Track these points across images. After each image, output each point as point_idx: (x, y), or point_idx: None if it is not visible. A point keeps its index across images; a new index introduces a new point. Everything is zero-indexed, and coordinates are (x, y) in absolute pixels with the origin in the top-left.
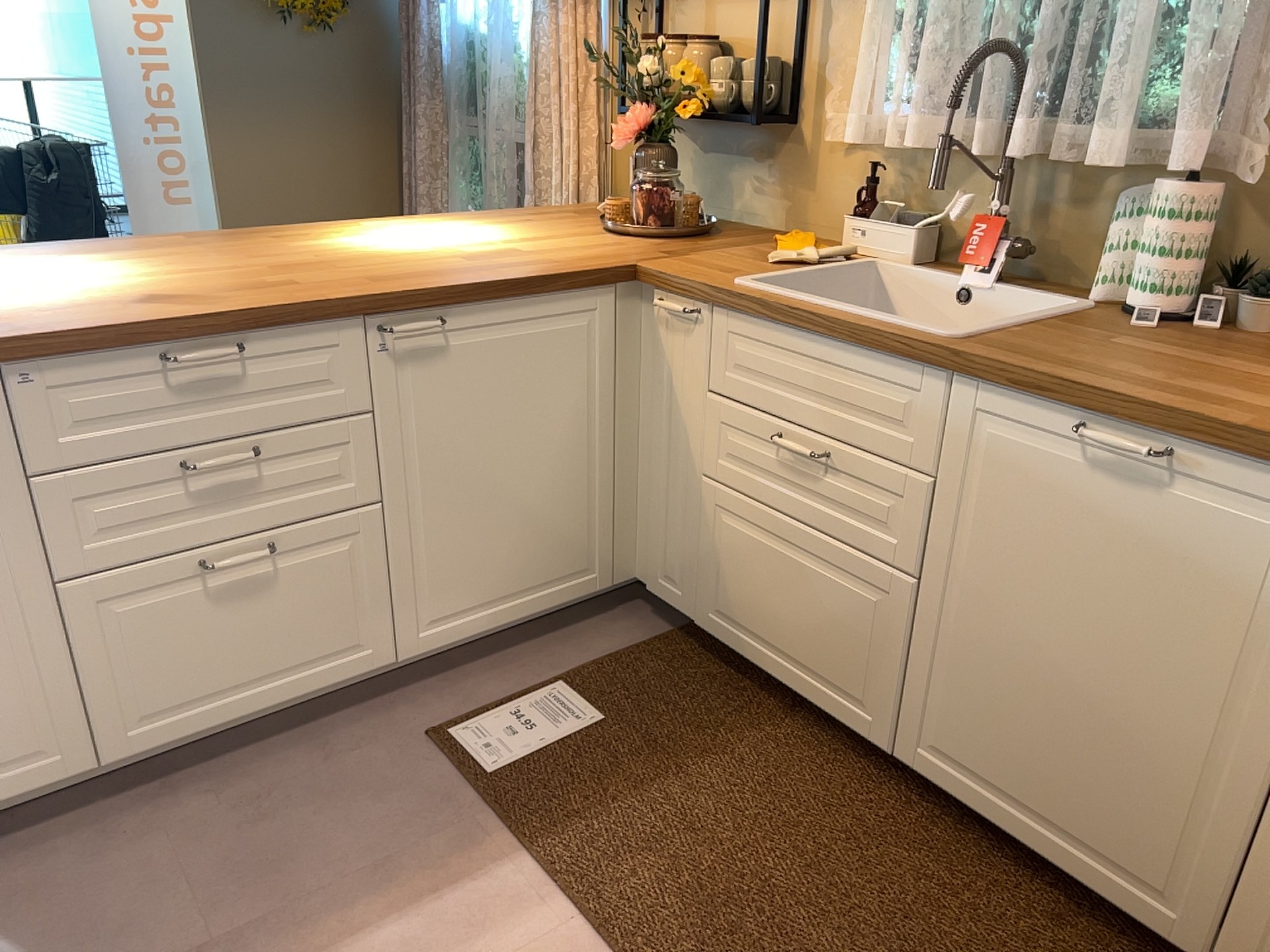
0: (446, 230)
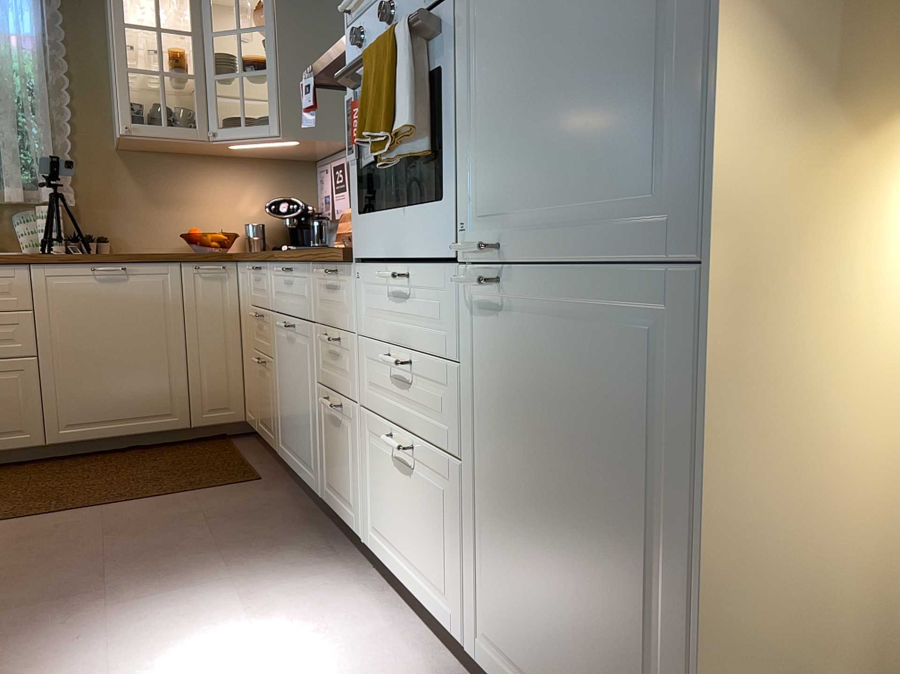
0: None
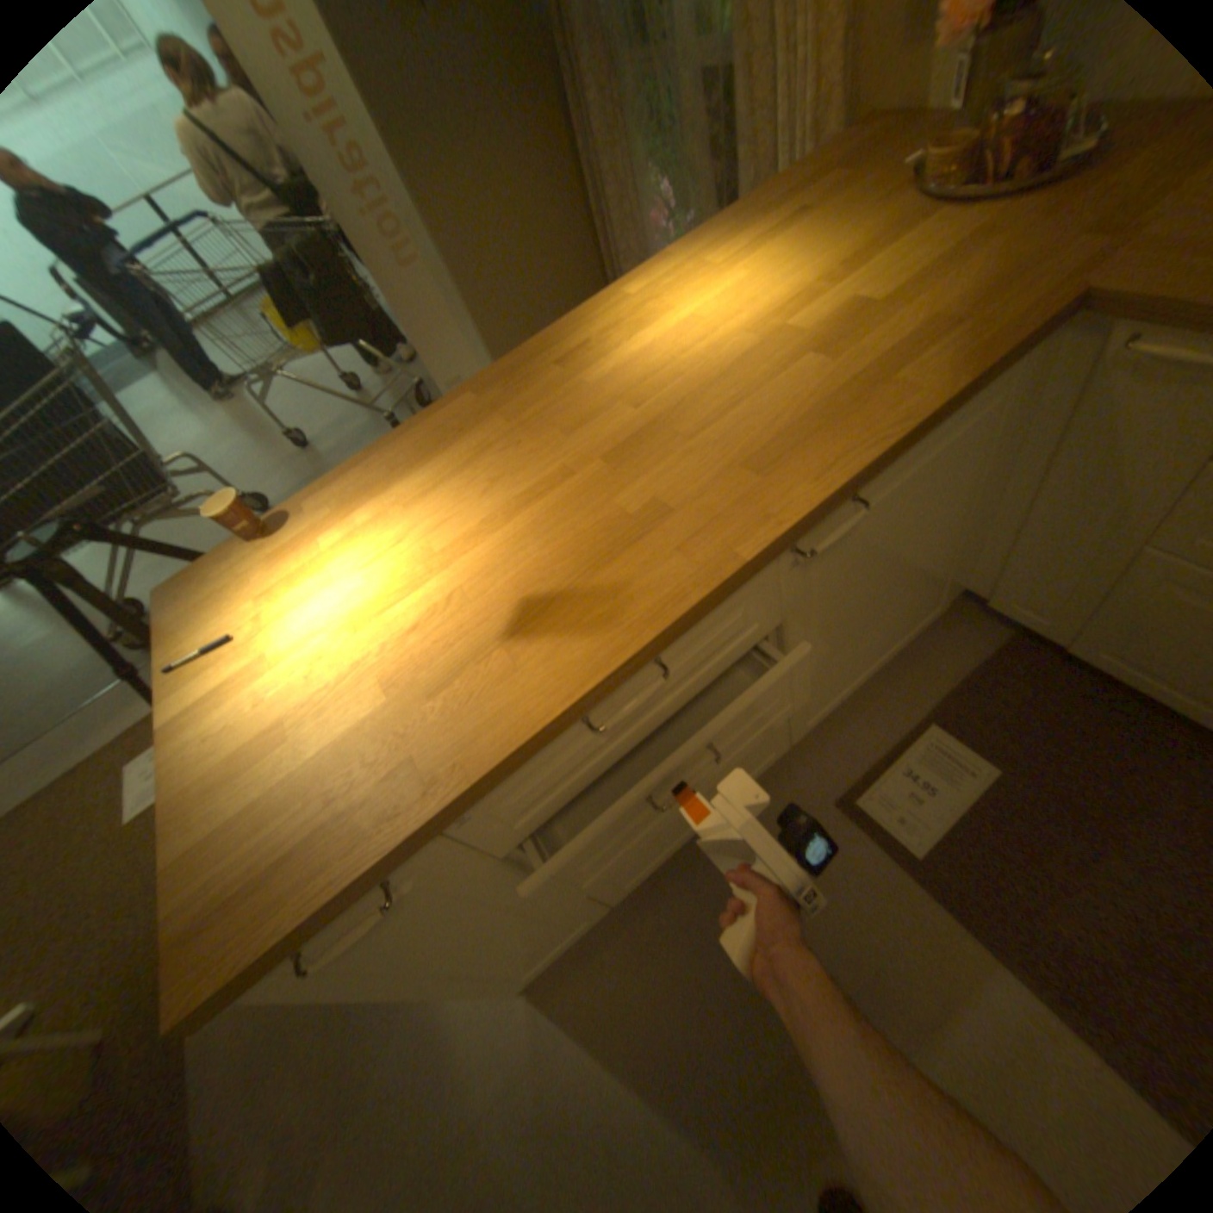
0: (727, 272)
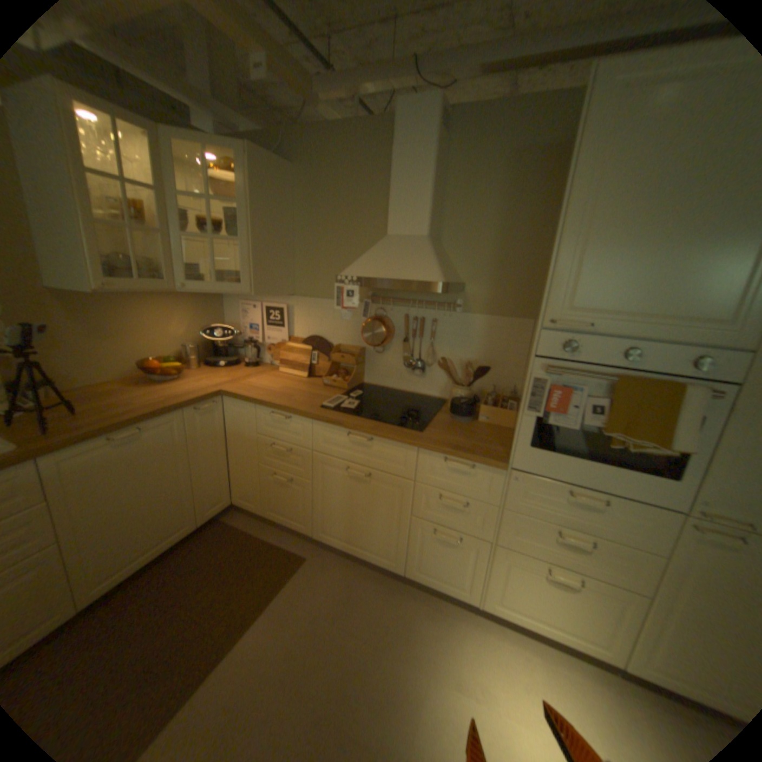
0: None
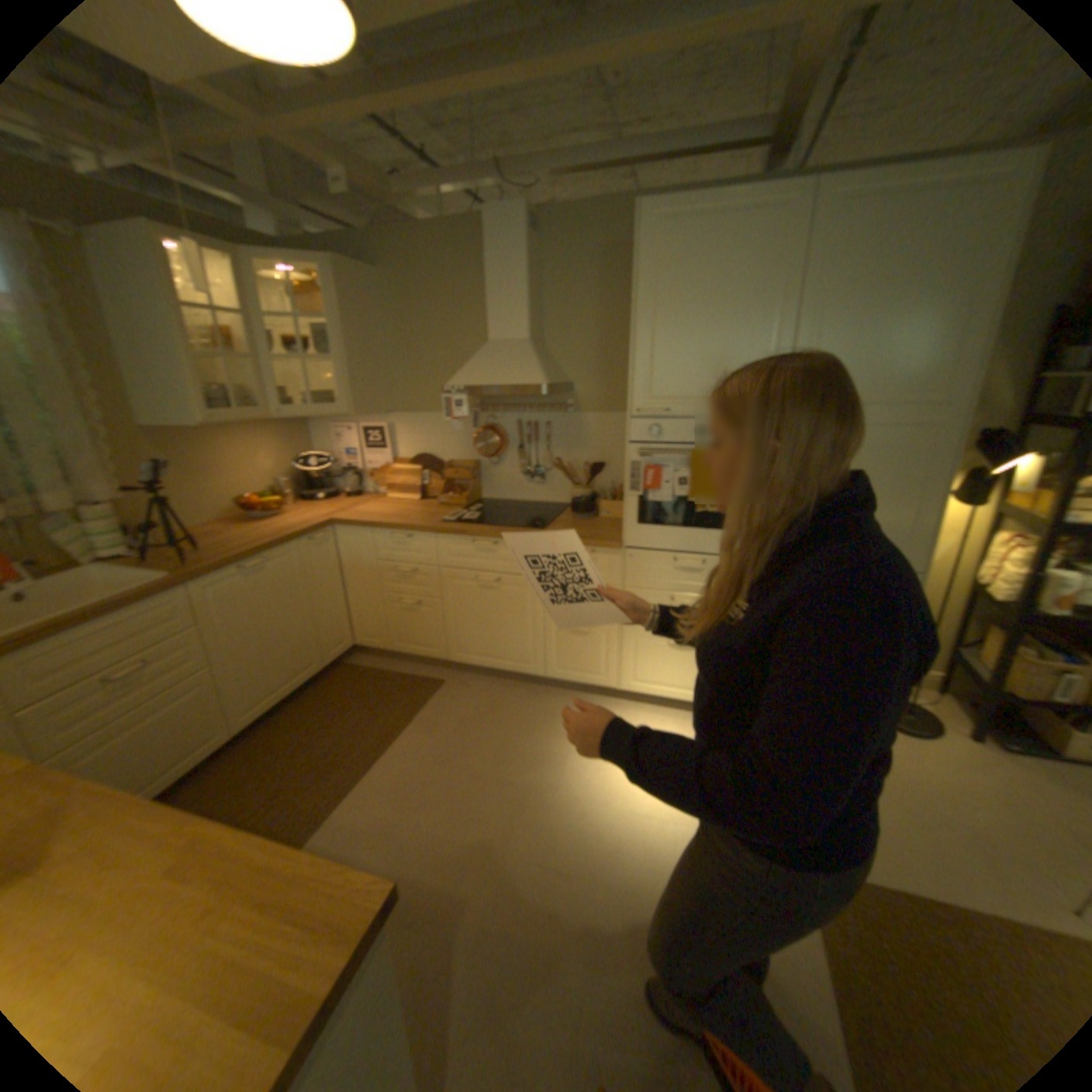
0: None
